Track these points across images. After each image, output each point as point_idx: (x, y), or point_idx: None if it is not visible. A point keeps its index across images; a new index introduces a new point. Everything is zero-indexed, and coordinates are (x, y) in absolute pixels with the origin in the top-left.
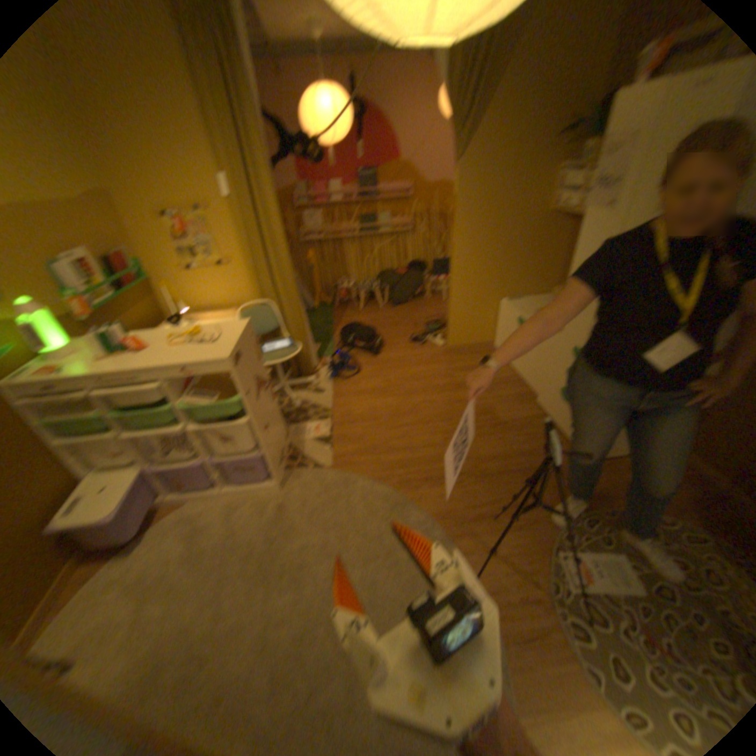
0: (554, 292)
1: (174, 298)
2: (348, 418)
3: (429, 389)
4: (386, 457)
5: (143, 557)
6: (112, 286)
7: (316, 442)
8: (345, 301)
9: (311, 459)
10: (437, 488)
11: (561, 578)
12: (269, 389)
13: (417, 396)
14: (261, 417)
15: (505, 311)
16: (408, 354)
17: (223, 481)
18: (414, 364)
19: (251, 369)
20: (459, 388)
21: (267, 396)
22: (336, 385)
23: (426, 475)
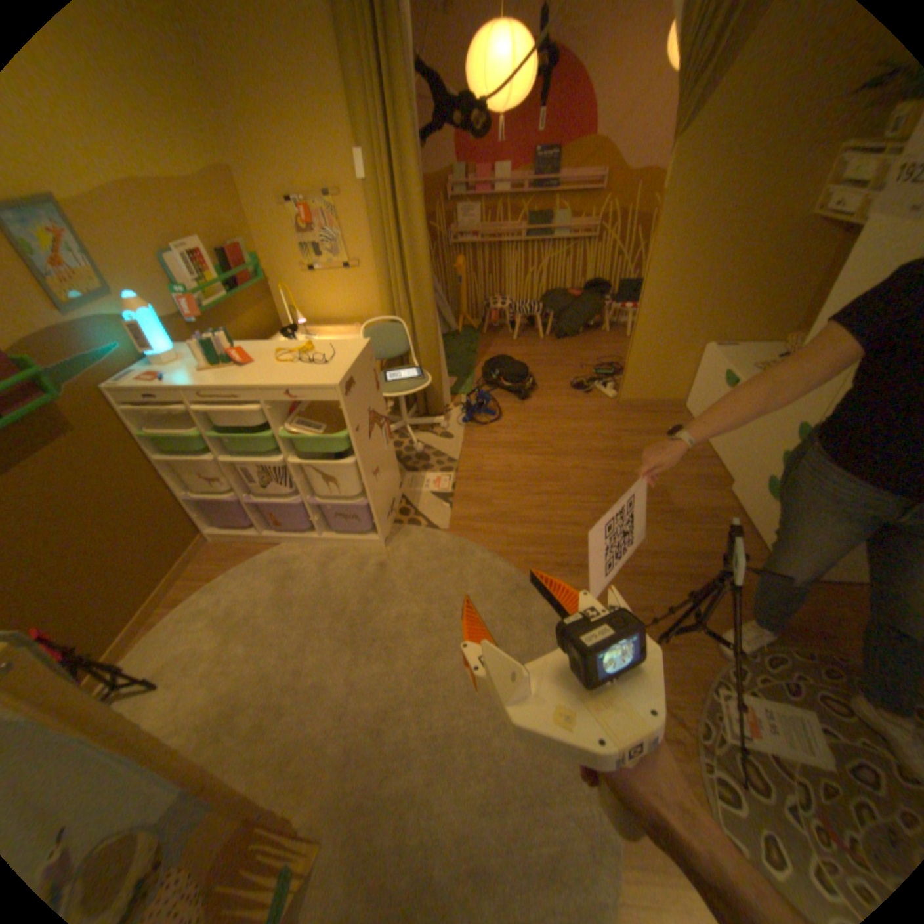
0: (790, 339)
1: (293, 304)
2: (477, 473)
3: (585, 451)
4: (516, 528)
5: (236, 589)
6: (228, 283)
7: (435, 496)
8: (497, 324)
9: (427, 514)
10: (573, 577)
11: (717, 721)
12: (387, 426)
13: (569, 458)
14: (372, 457)
15: (711, 359)
16: (566, 402)
17: (325, 523)
18: (572, 416)
19: (367, 398)
20: (626, 455)
21: (383, 433)
22: (470, 430)
23: (563, 558)
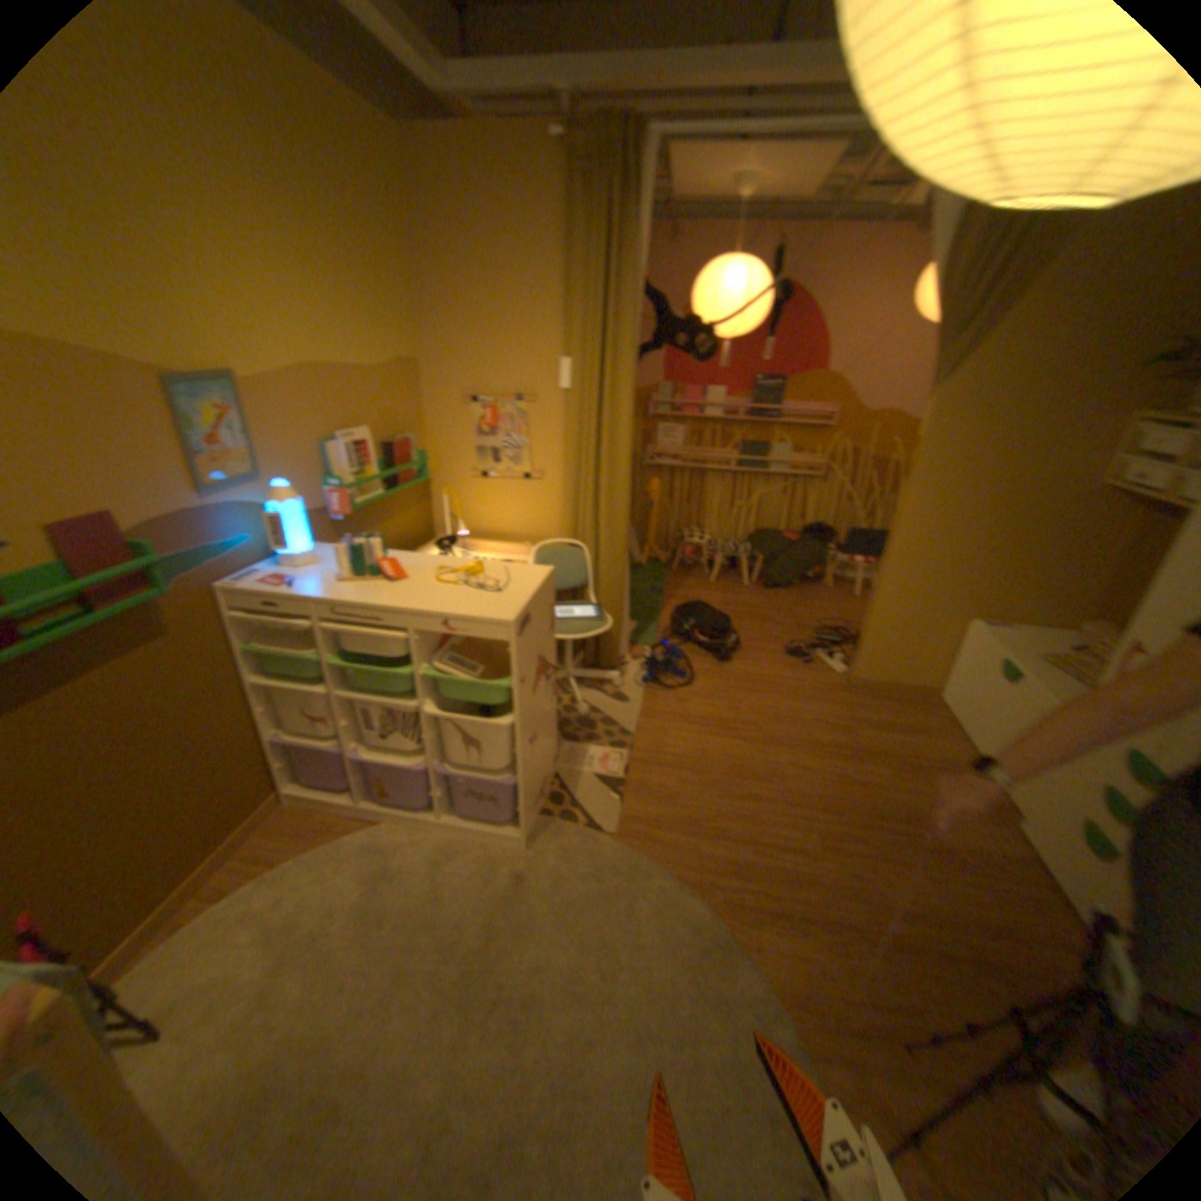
0: (1087, 629)
1: (457, 512)
2: (659, 756)
3: (808, 743)
4: (713, 846)
5: (307, 885)
6: (386, 481)
7: (599, 781)
8: (690, 561)
9: (587, 807)
10: (797, 939)
11: None
12: (553, 677)
13: (786, 751)
14: (532, 718)
15: (979, 642)
16: (779, 672)
17: (447, 802)
18: (788, 692)
19: (539, 641)
20: (865, 756)
21: (548, 687)
22: (651, 694)
23: (781, 905)
